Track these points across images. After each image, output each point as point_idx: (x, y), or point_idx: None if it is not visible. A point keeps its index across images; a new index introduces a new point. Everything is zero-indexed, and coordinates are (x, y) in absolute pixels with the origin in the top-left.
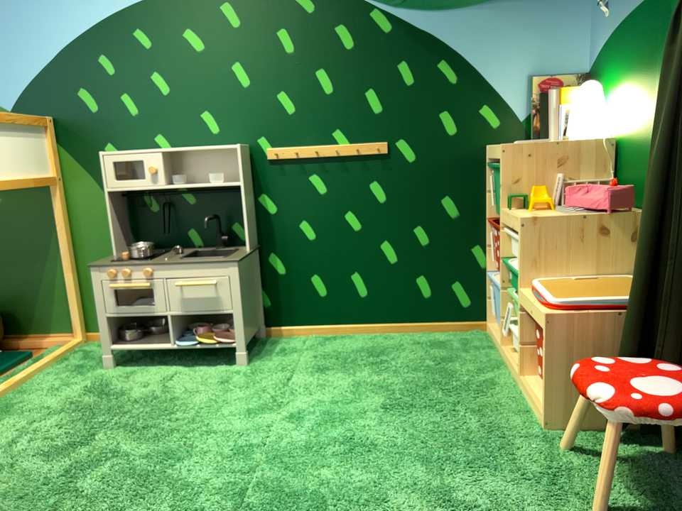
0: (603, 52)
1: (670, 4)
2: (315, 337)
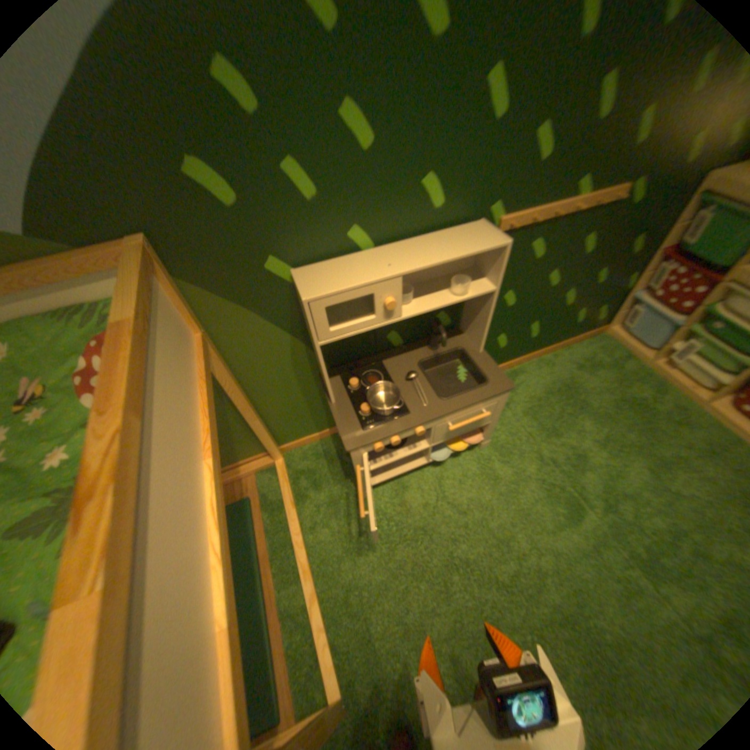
0: None
1: None
2: None
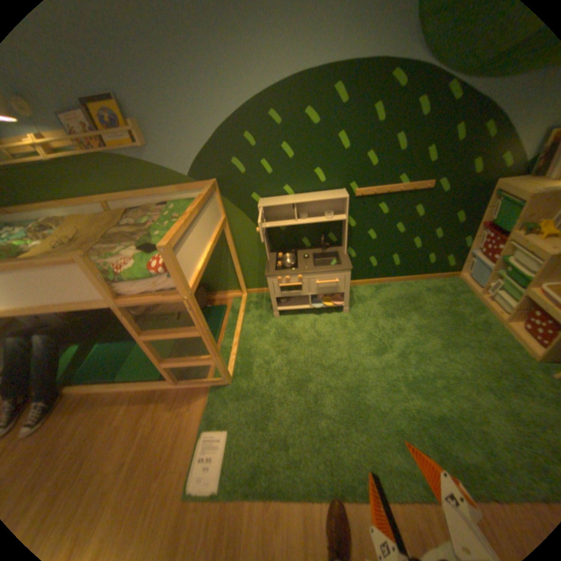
0: None
1: None
2: (368, 286)
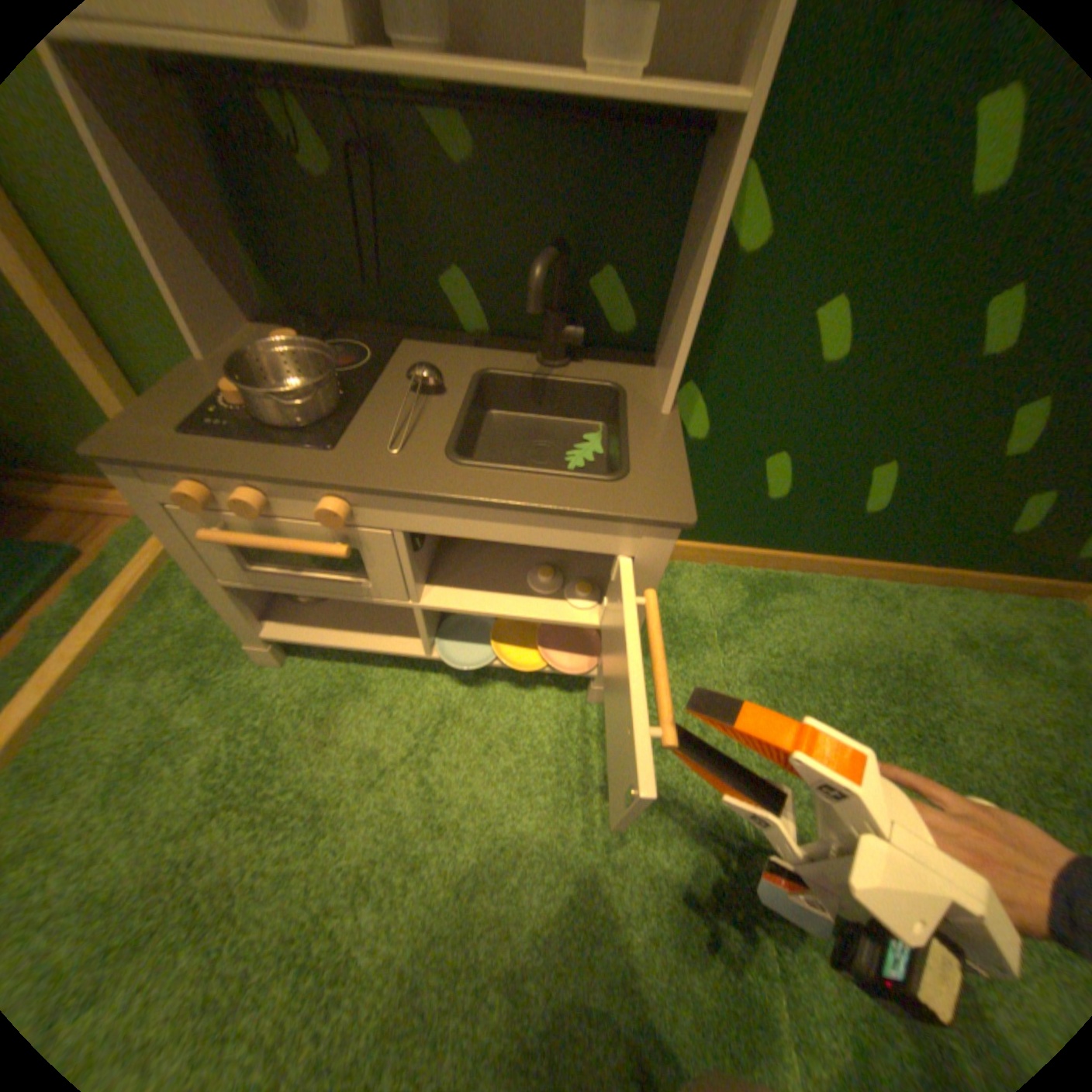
0: None
1: None
2: (723, 570)
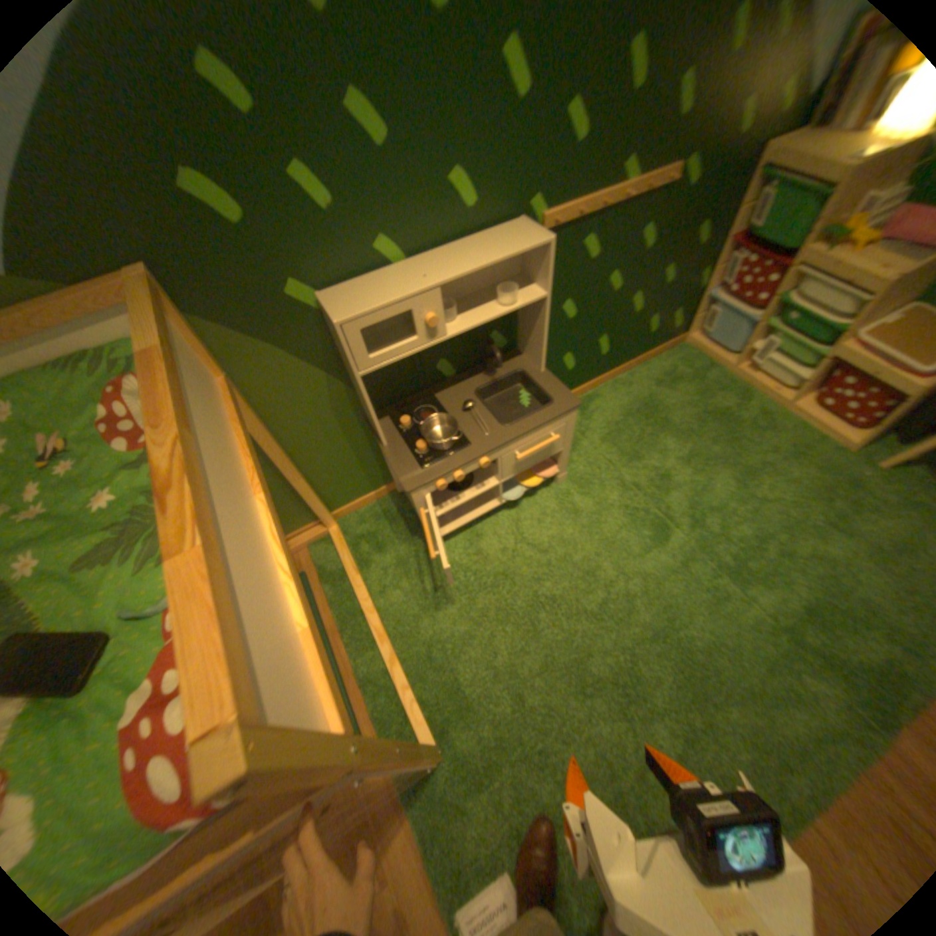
0: None
1: None
2: None
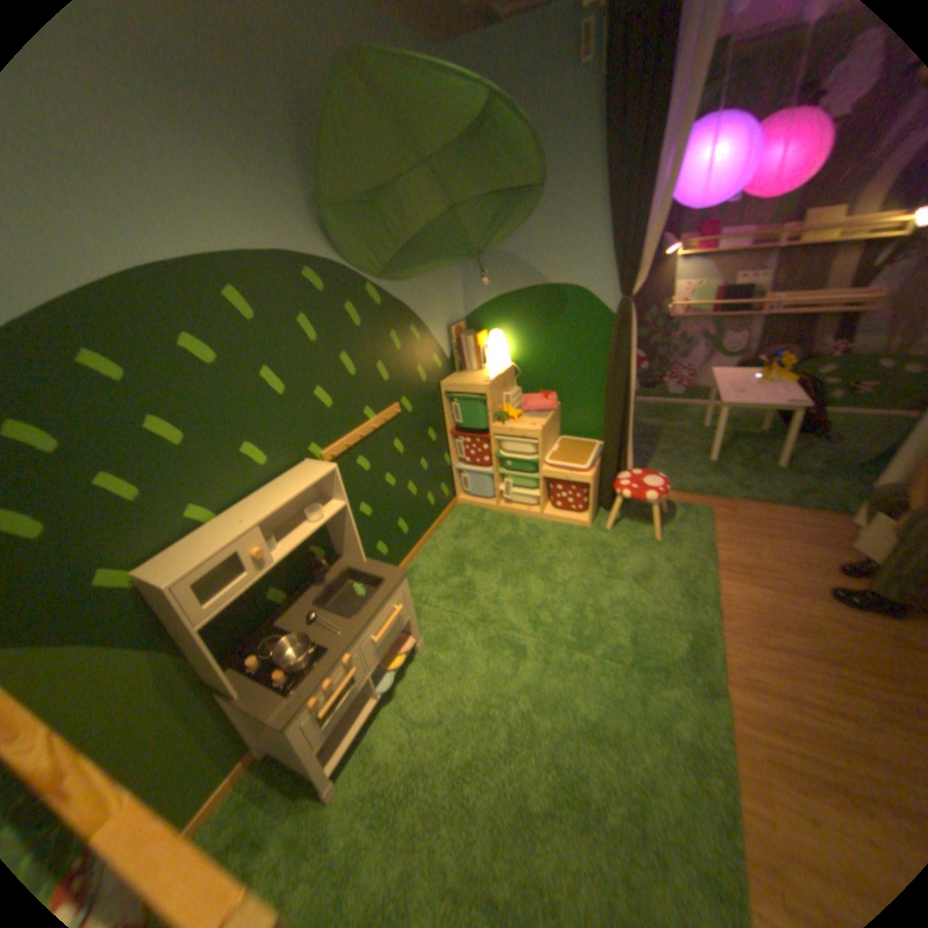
0: (484, 308)
1: (561, 296)
2: None
